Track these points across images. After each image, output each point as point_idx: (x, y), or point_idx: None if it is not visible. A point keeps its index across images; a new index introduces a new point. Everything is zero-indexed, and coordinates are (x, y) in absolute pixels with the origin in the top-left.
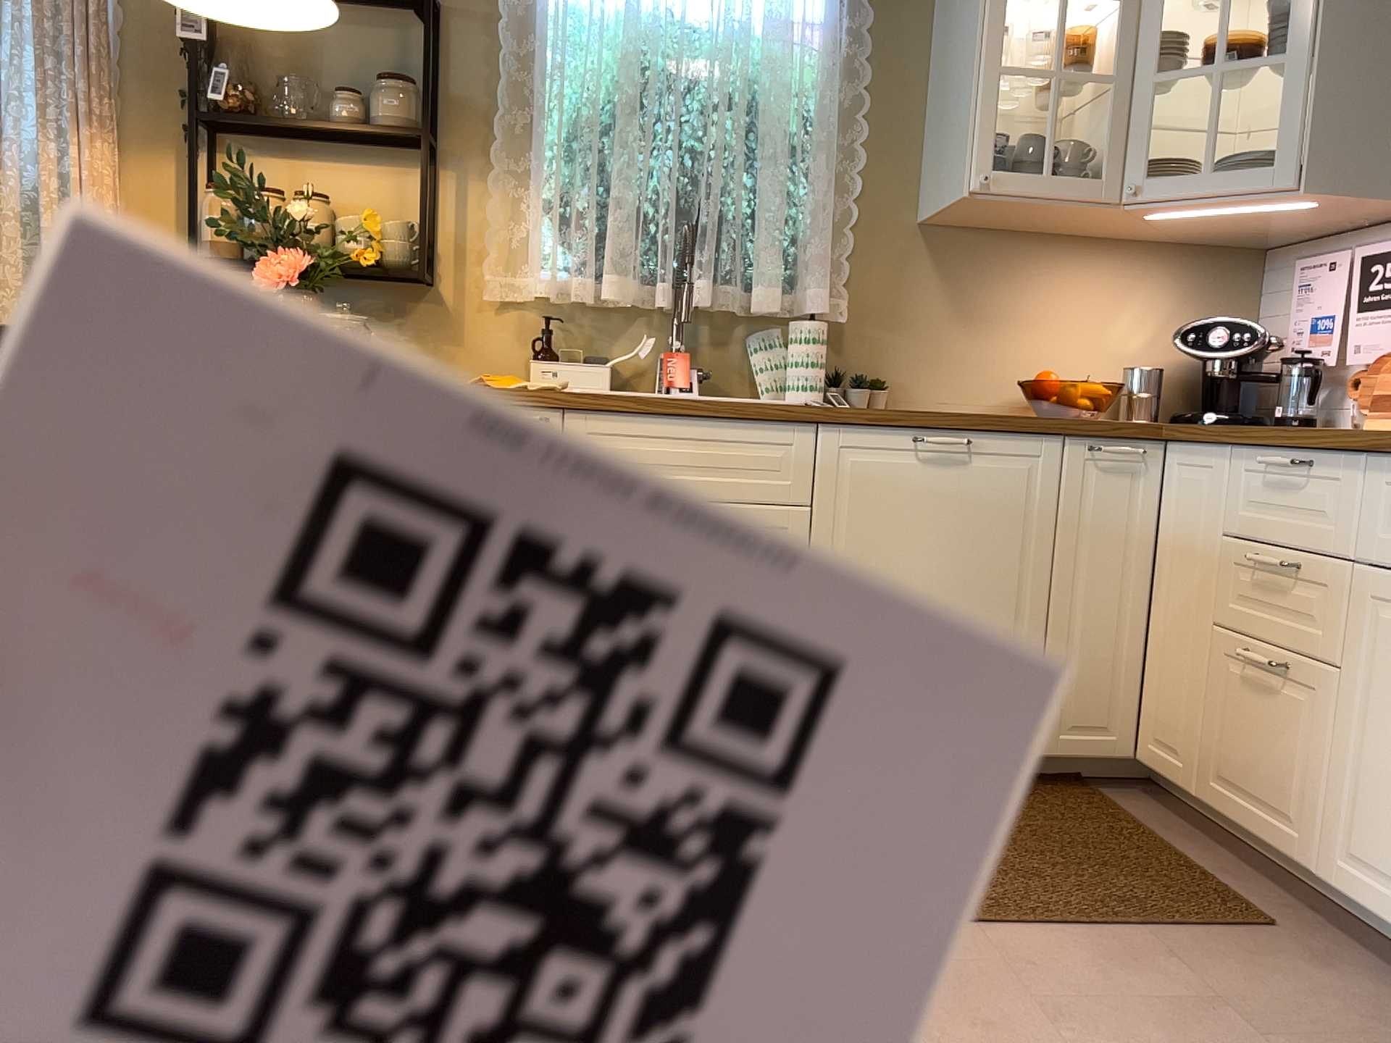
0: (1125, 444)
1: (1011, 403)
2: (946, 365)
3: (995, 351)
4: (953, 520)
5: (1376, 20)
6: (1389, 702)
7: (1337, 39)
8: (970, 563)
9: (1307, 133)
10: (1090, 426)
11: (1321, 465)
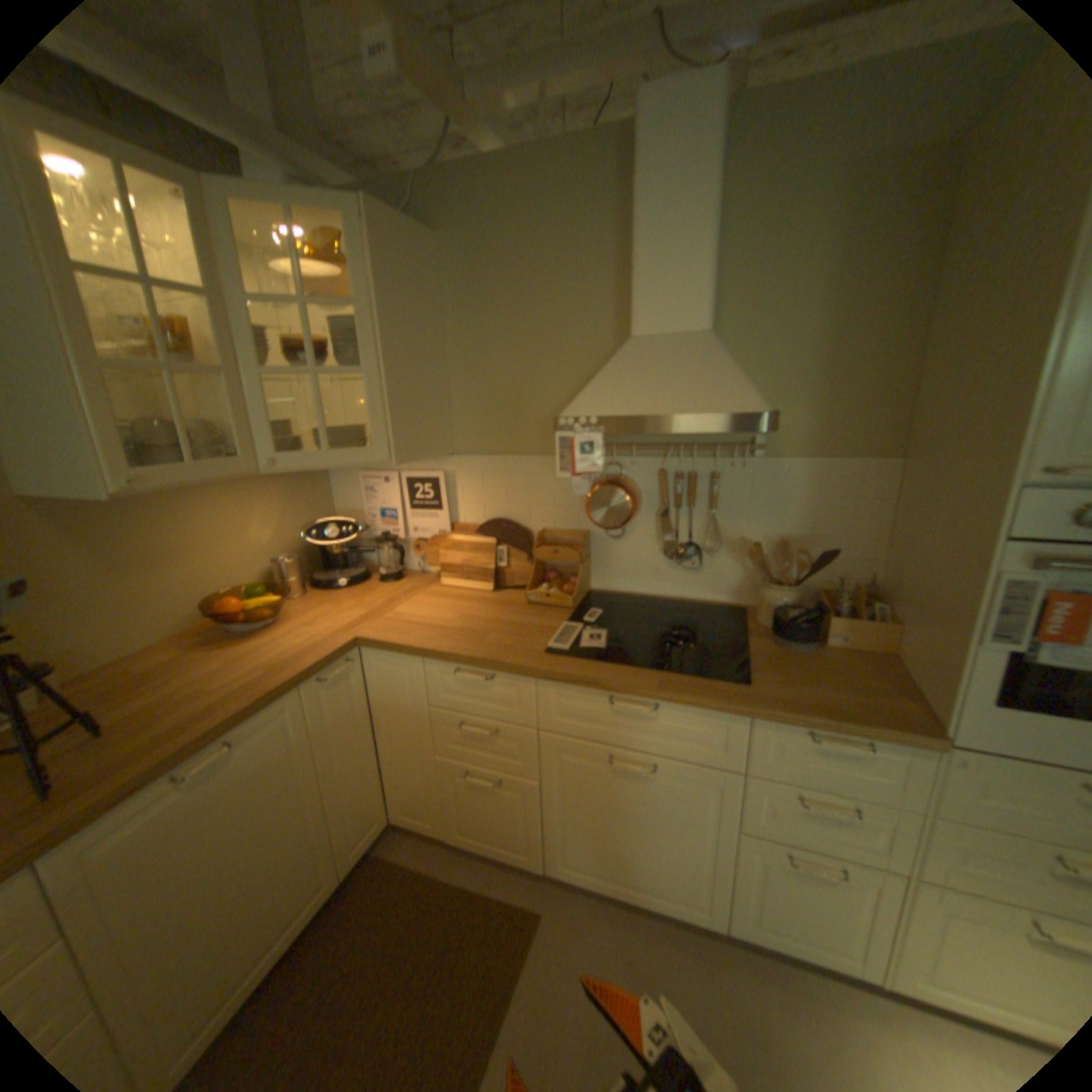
0: (337, 663)
1: (188, 618)
2: (112, 617)
3: (158, 585)
4: (233, 811)
5: (405, 347)
6: (576, 798)
7: (391, 361)
8: (258, 825)
9: (386, 423)
10: (315, 669)
11: (500, 676)
